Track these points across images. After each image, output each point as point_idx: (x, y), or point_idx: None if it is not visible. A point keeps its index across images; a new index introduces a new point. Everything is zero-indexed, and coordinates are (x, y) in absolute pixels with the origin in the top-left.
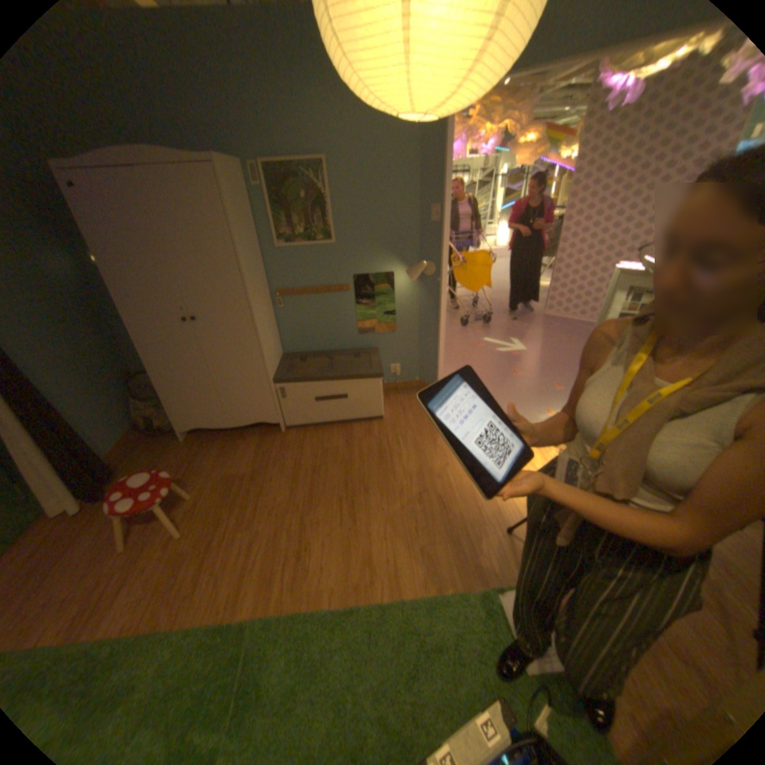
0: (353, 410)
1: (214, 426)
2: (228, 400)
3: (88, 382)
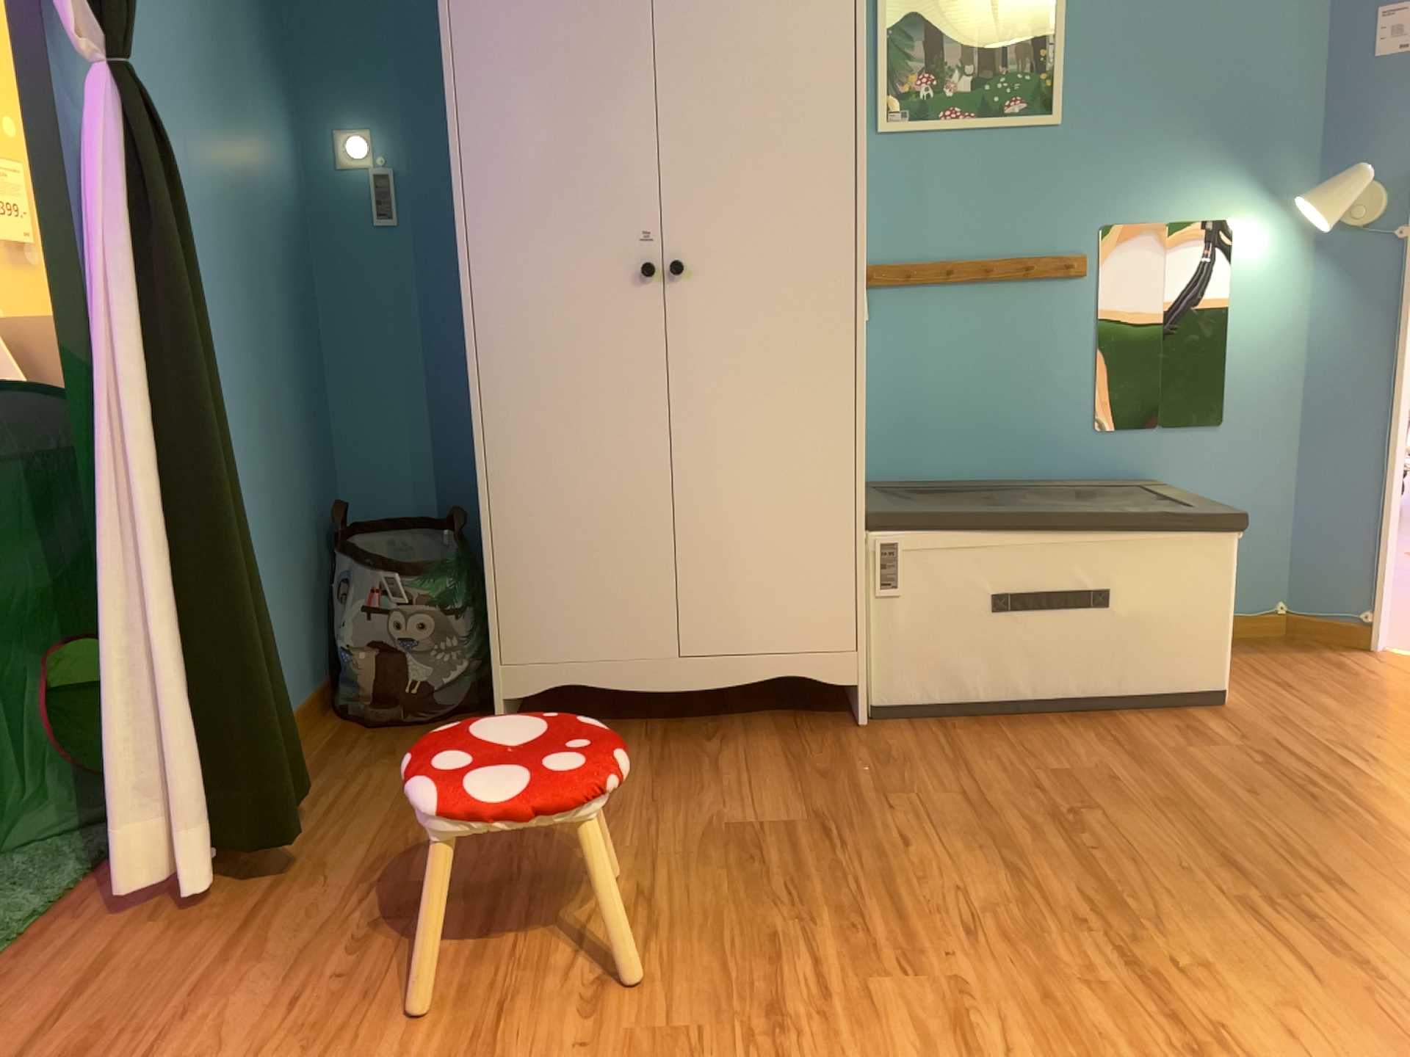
0: (1115, 661)
1: (627, 683)
2: (688, 589)
3: (266, 488)
